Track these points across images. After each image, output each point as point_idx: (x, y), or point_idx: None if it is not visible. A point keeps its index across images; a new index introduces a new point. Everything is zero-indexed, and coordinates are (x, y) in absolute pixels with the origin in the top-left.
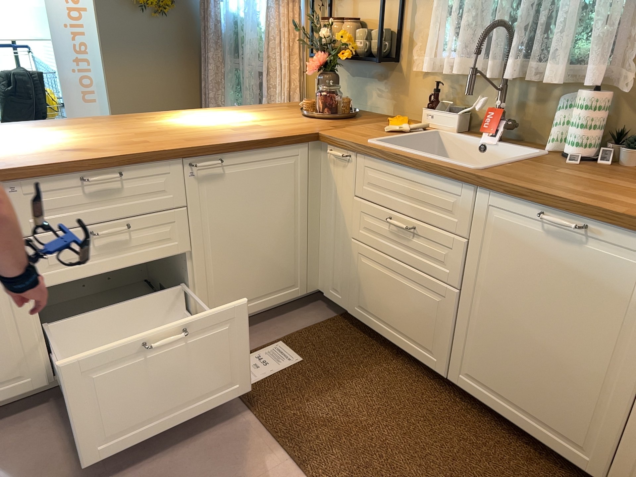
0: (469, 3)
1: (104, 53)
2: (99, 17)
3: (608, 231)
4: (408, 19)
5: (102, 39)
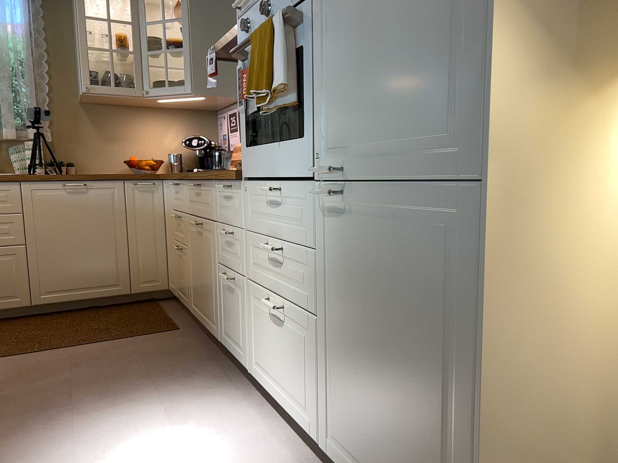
0: None
1: None
2: None
3: (95, 183)
4: None
5: None
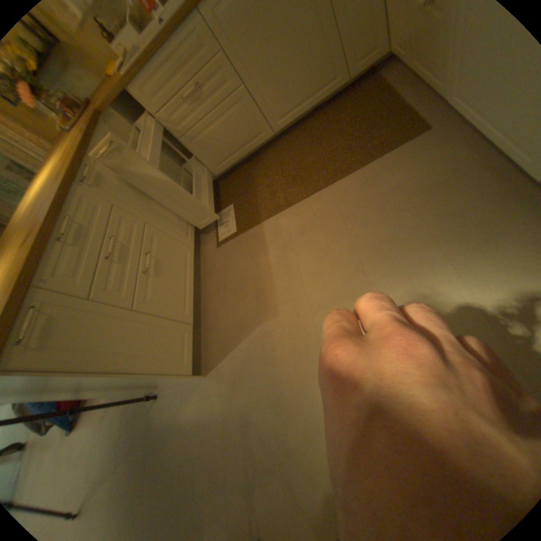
0: None
1: None
2: None
3: None
4: None
5: None
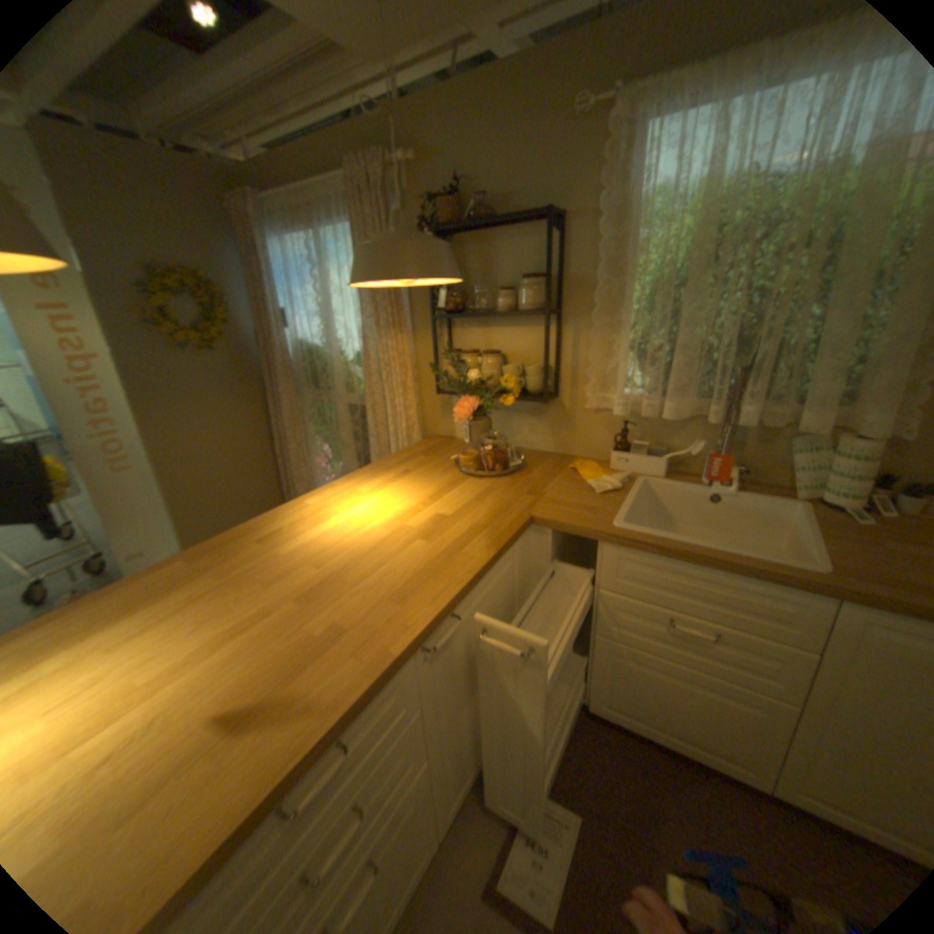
0: (684, 340)
1: (130, 409)
2: (114, 364)
3: None
4: (570, 349)
5: (124, 392)
